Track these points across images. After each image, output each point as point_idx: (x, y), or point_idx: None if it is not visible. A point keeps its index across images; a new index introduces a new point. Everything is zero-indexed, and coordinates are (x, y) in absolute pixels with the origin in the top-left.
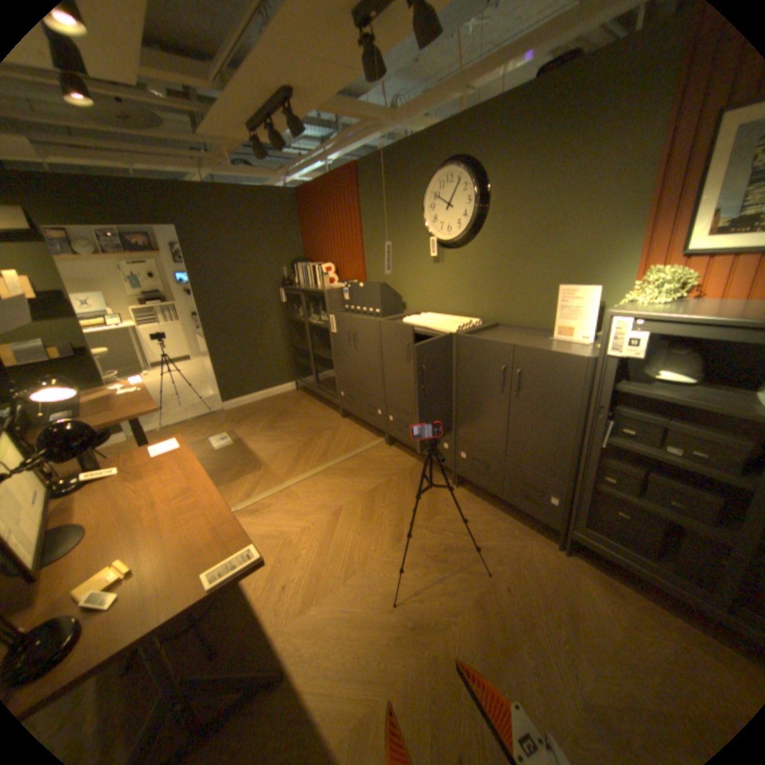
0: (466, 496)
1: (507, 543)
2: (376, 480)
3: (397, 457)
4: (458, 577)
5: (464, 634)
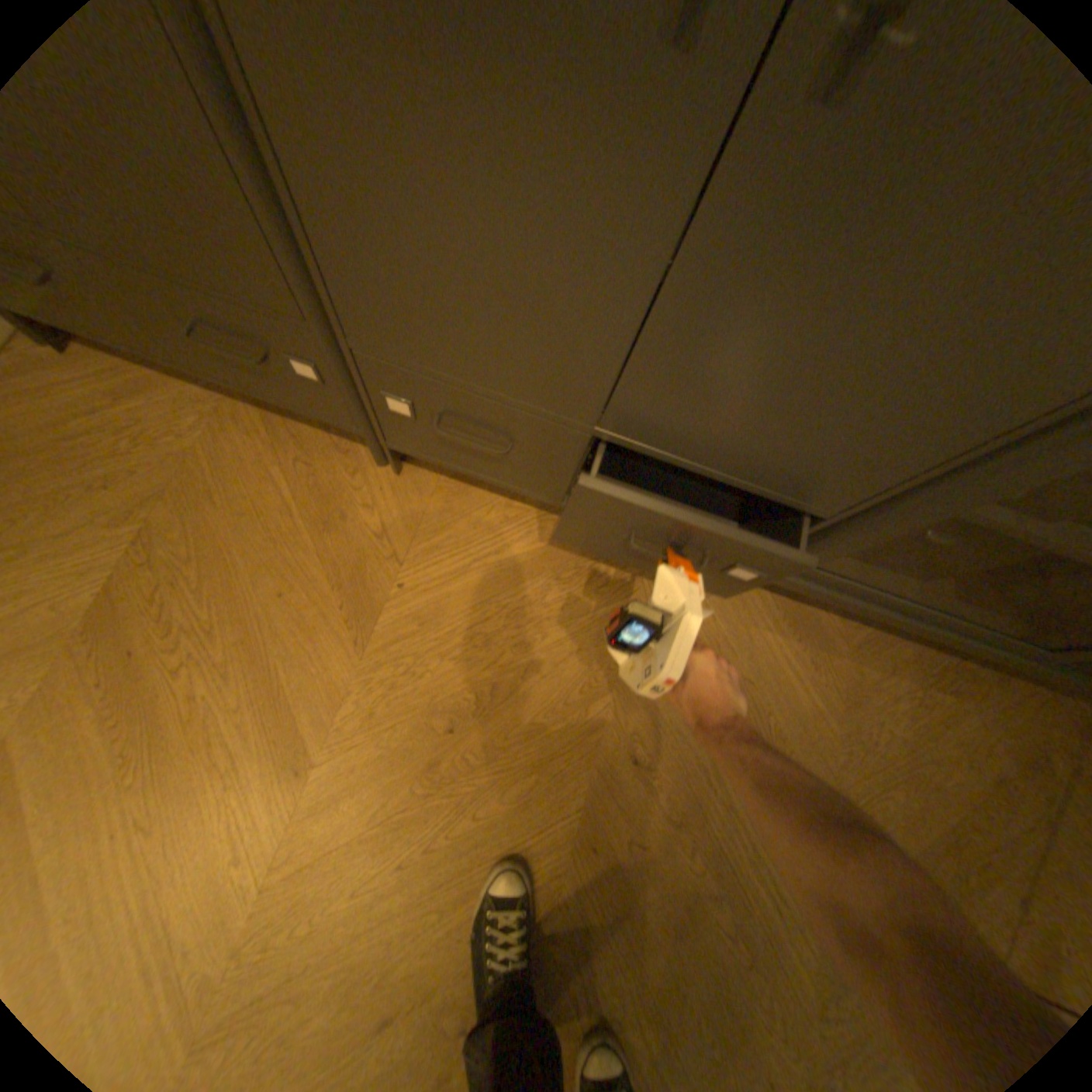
0: (432, 494)
1: (586, 615)
2: (82, 553)
3: (119, 399)
4: (510, 799)
5: (579, 950)
